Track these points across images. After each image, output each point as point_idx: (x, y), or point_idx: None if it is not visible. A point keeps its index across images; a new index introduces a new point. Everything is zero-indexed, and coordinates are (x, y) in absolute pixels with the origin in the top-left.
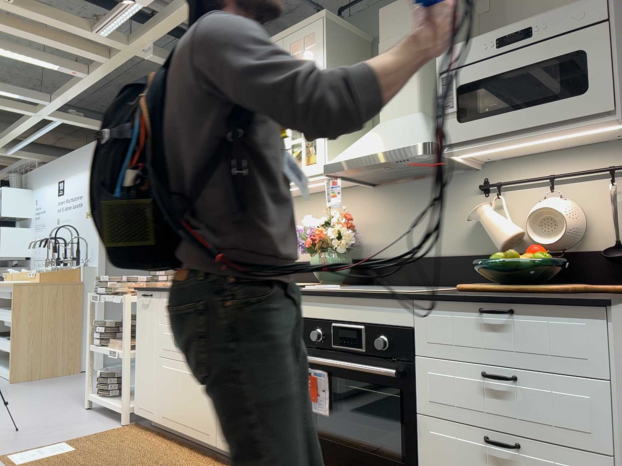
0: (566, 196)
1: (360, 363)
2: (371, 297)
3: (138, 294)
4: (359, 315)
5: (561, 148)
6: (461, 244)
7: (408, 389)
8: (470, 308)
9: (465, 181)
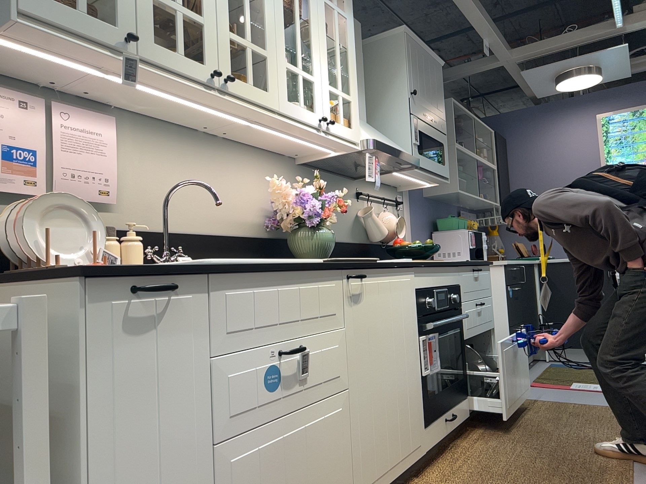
0: (384, 212)
1: (446, 317)
2: (451, 265)
3: (87, 290)
4: (444, 280)
5: (382, 182)
6: (350, 234)
7: (461, 326)
8: (472, 269)
9: (350, 185)
